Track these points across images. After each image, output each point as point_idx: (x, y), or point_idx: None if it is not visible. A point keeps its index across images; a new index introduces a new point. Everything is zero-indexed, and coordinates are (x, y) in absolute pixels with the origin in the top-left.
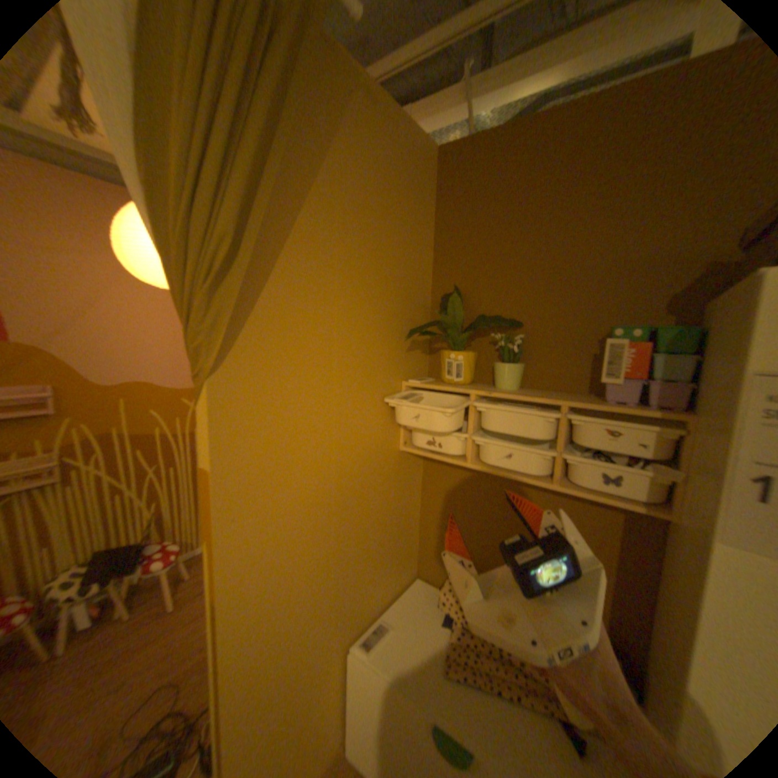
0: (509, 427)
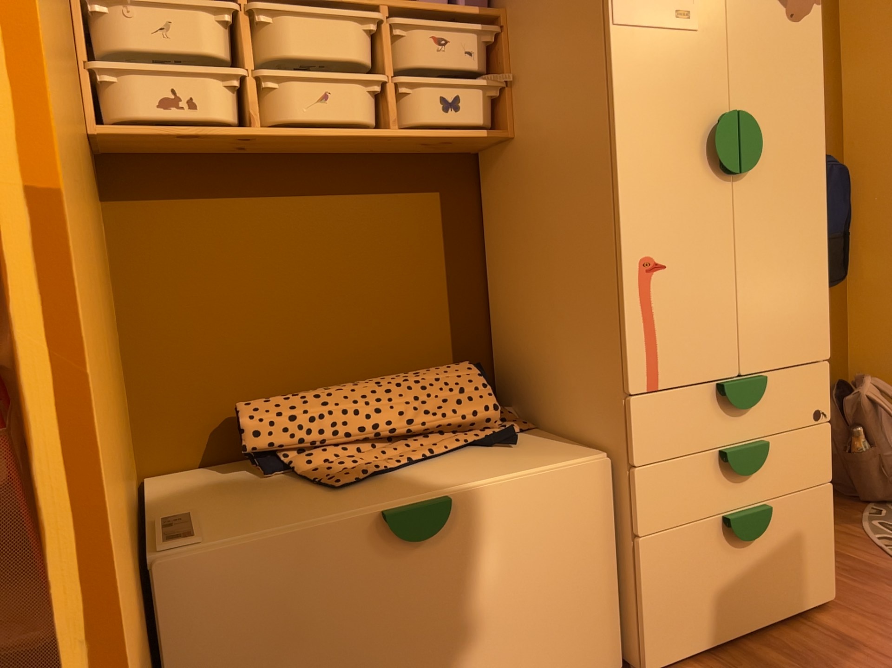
0: (313, 52)
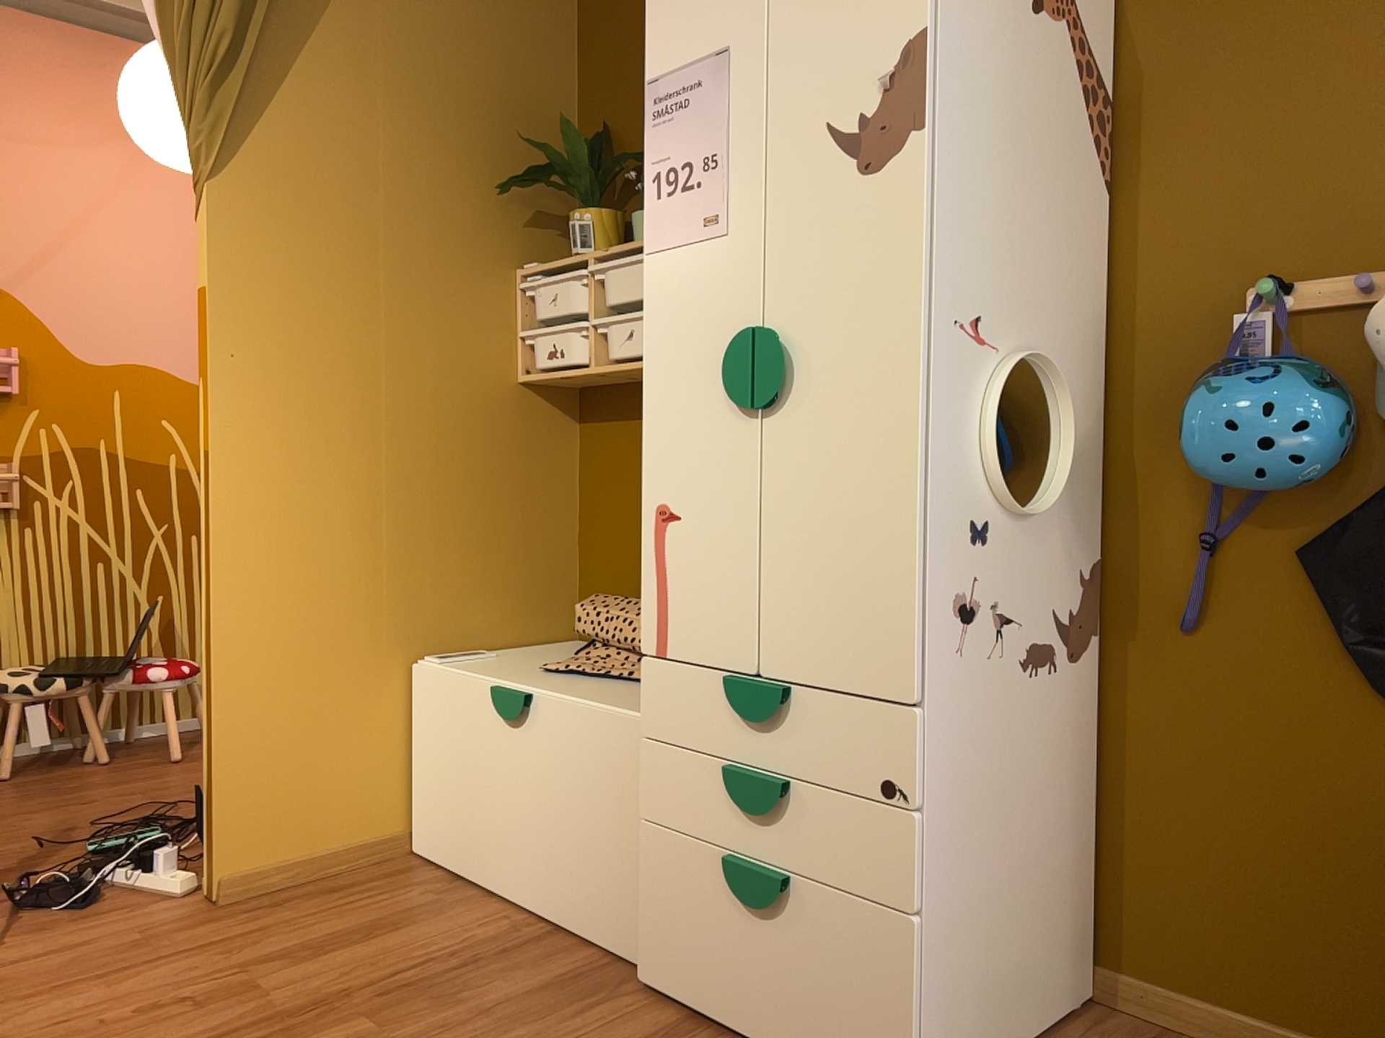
0: (628, 294)
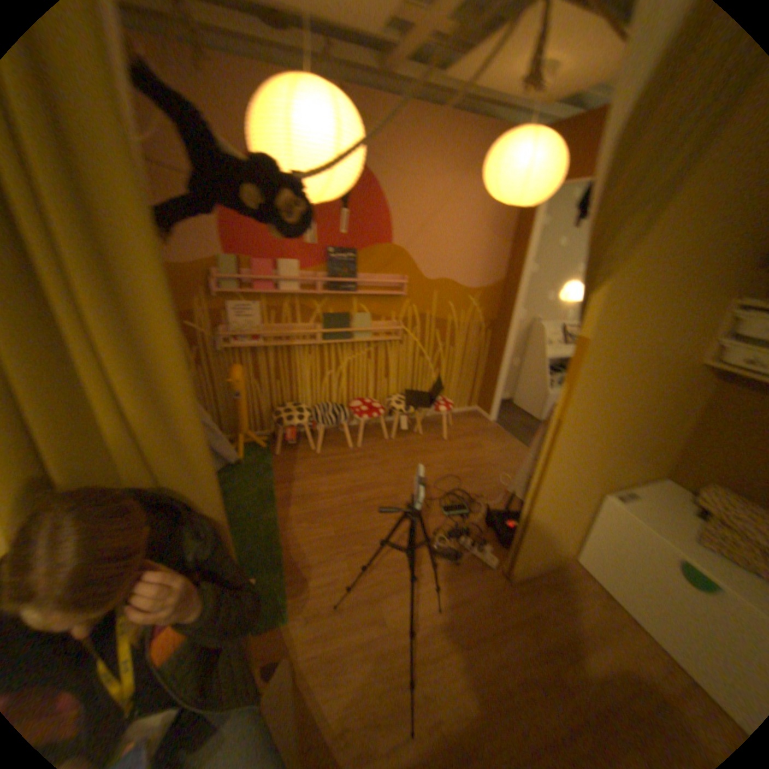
0: None
